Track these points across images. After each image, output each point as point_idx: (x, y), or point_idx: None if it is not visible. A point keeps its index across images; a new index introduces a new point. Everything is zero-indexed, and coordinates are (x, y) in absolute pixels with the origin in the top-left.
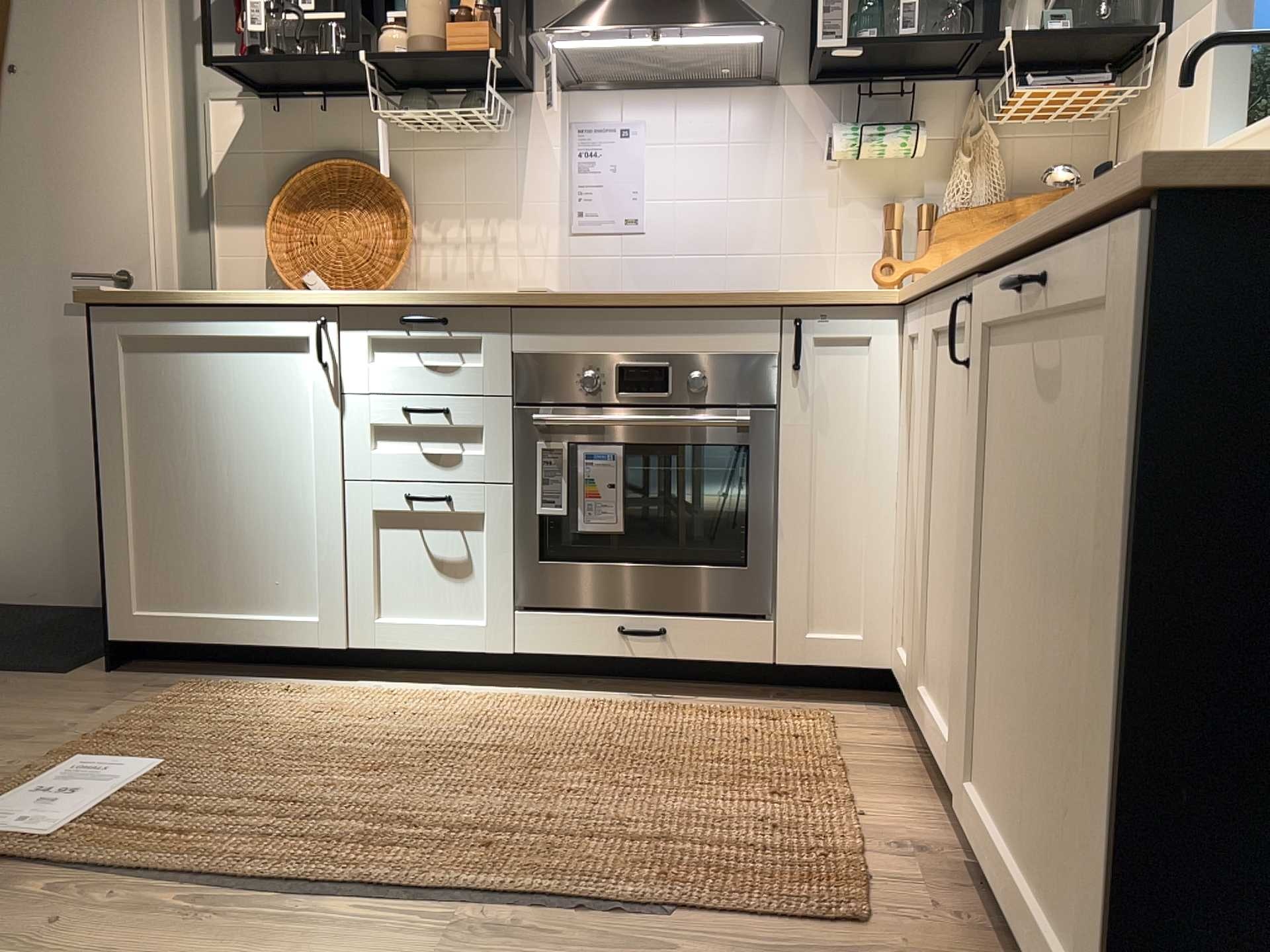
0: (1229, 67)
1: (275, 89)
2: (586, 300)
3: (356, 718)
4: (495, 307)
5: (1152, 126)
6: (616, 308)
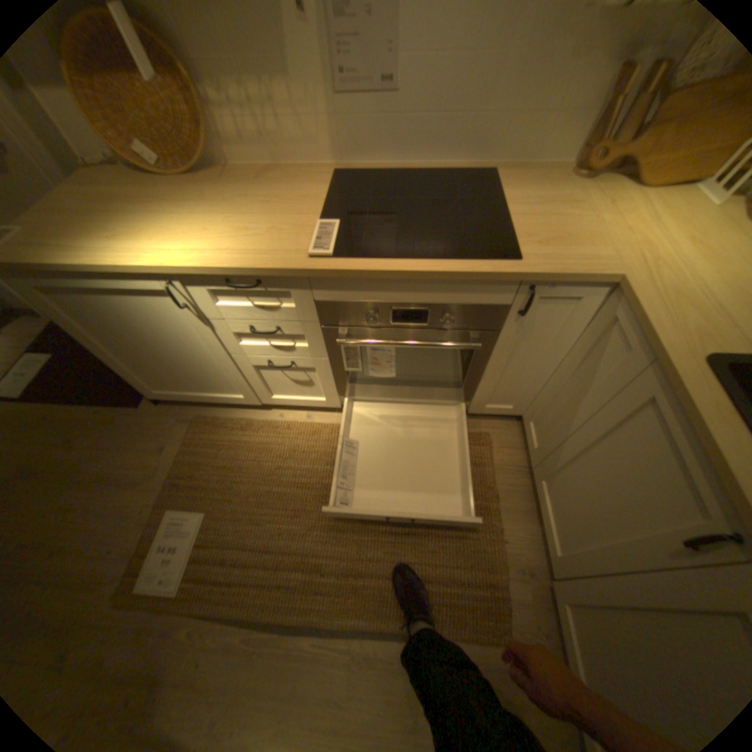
0: None
1: None
2: (365, 273)
3: (276, 454)
4: (294, 274)
5: None
6: (389, 276)
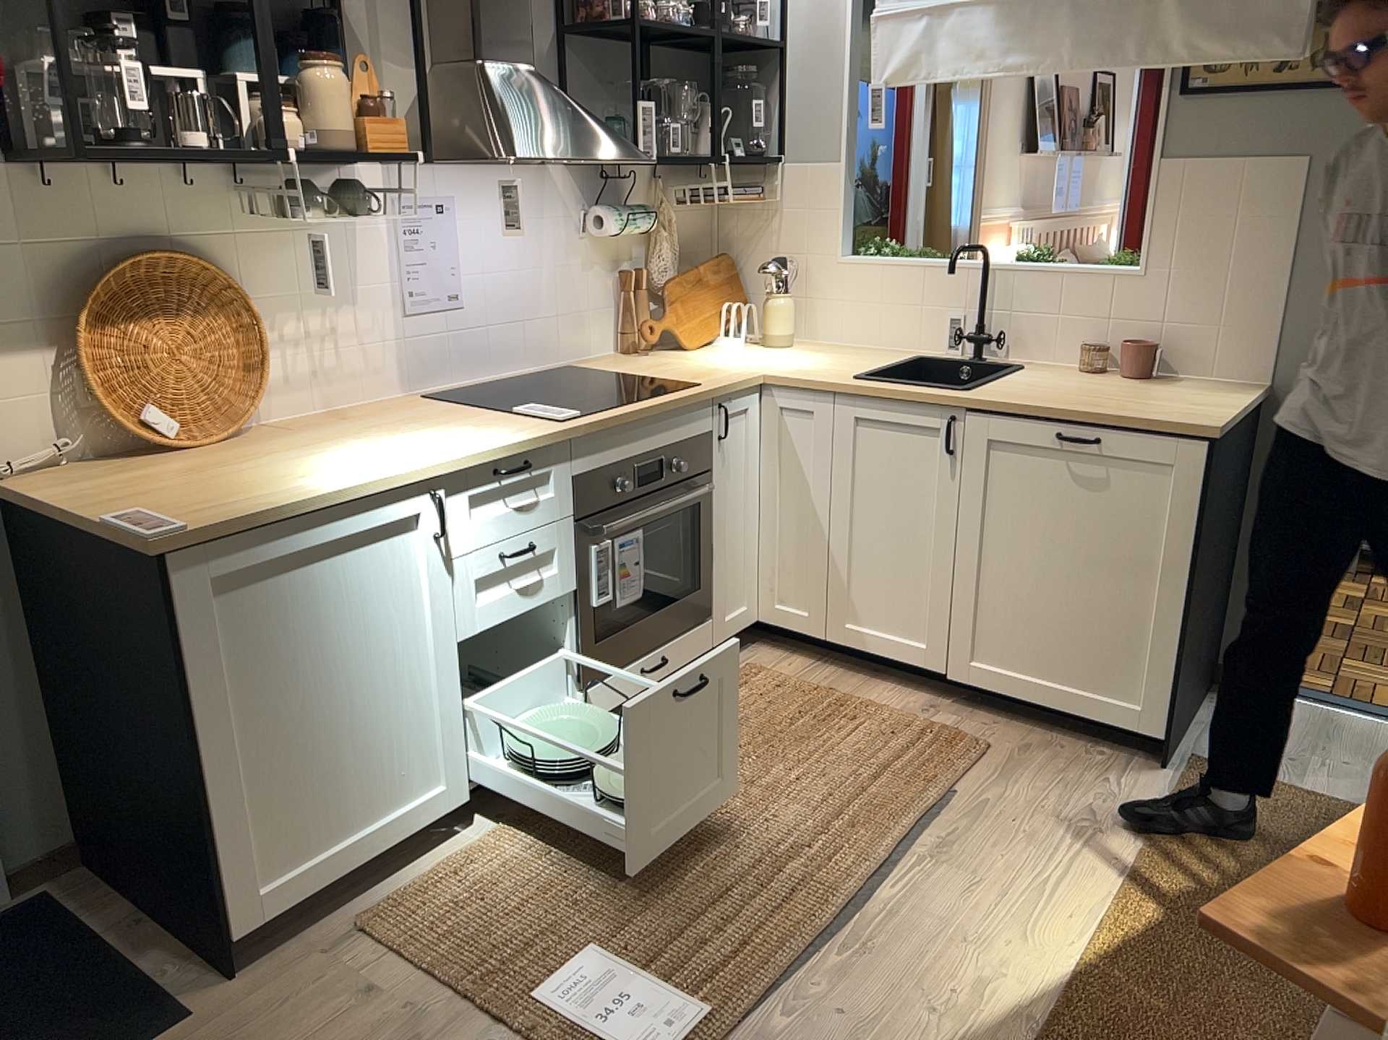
0: (849, 206)
1: (44, 155)
2: (620, 419)
3: (575, 836)
4: (562, 441)
5: (775, 220)
6: (634, 421)
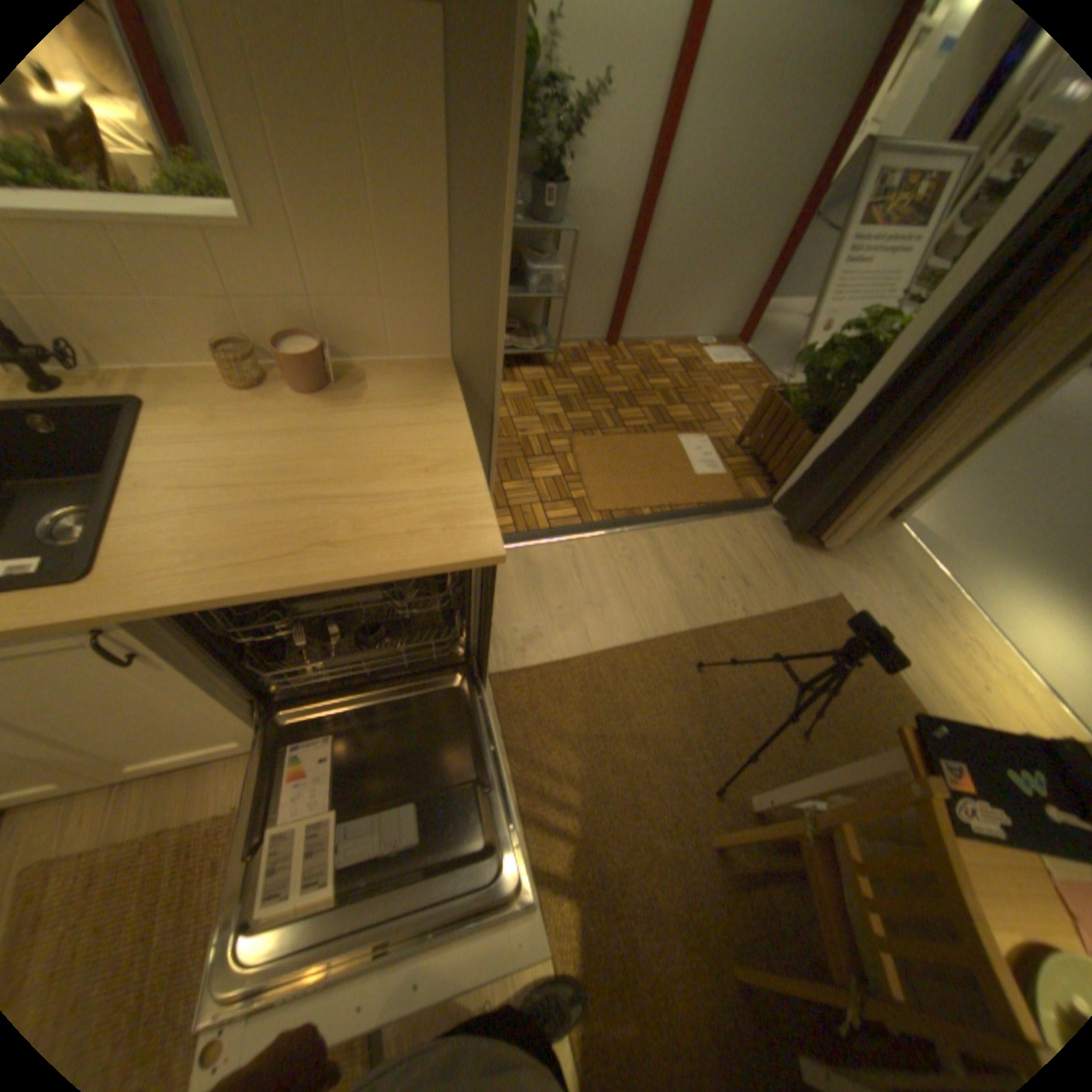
0: None
1: None
2: None
3: None
4: None
5: None
6: None
